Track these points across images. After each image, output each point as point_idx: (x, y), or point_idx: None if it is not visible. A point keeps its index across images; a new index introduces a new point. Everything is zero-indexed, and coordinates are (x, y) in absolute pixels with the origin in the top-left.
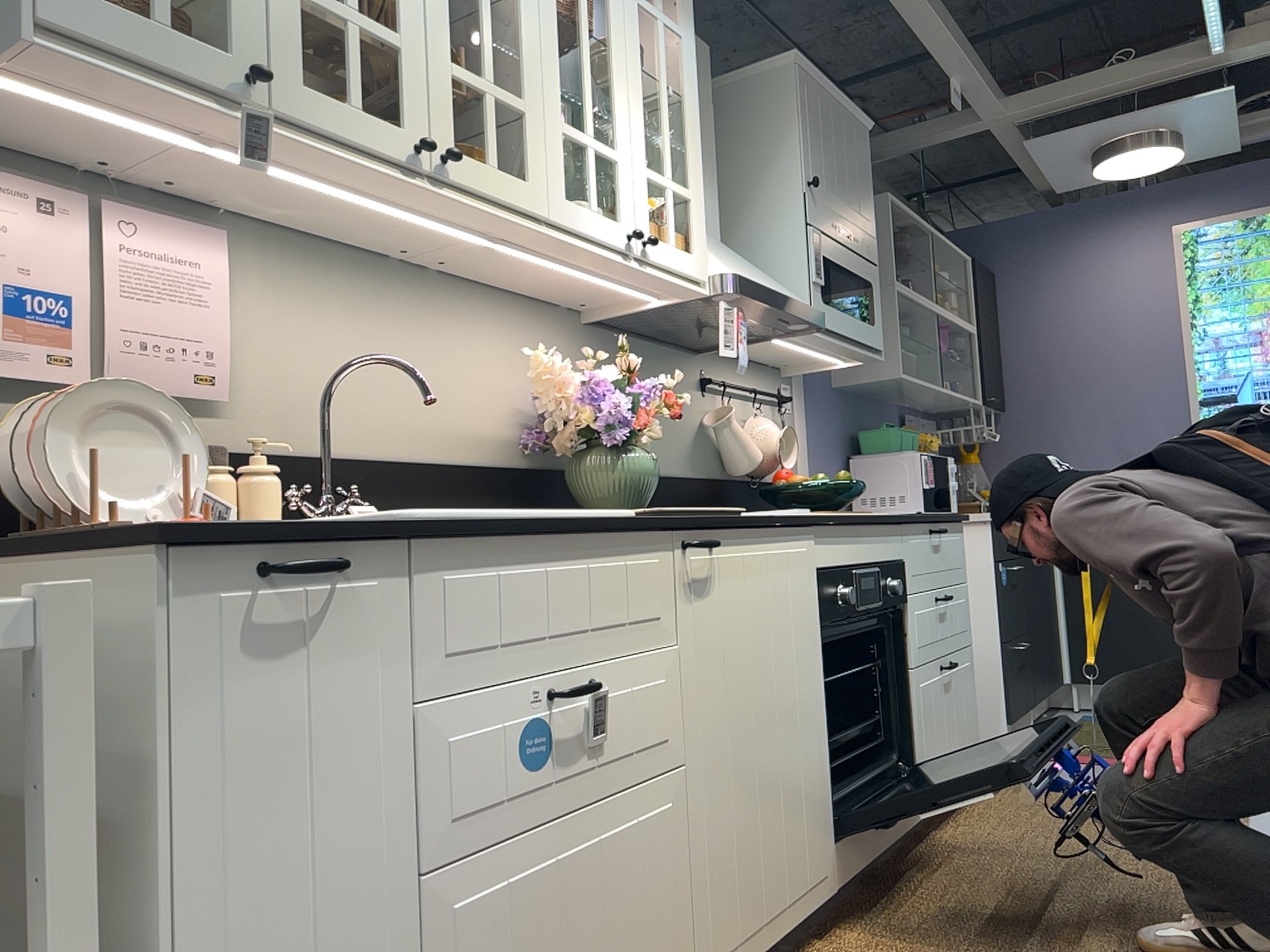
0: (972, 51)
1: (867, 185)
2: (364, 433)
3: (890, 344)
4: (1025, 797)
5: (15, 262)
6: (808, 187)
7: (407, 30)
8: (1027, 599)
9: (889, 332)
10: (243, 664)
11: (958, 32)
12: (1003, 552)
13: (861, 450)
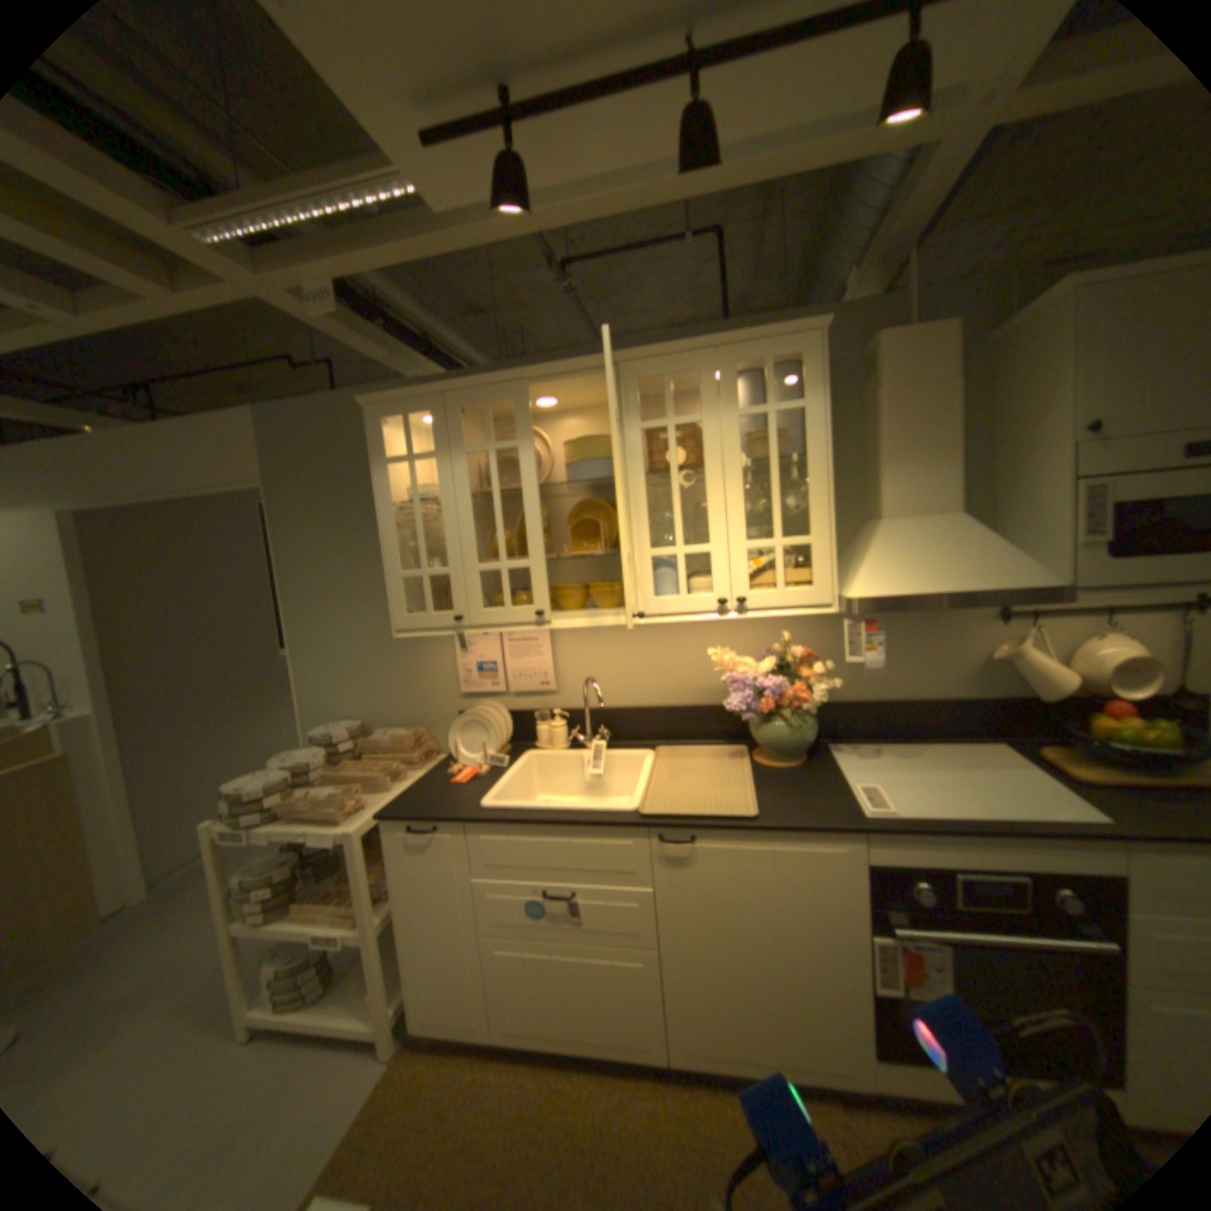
0: None
1: None
2: (630, 696)
3: None
4: None
5: (479, 656)
6: (1087, 433)
7: (534, 558)
8: None
9: None
10: (409, 858)
11: None
12: None
13: None
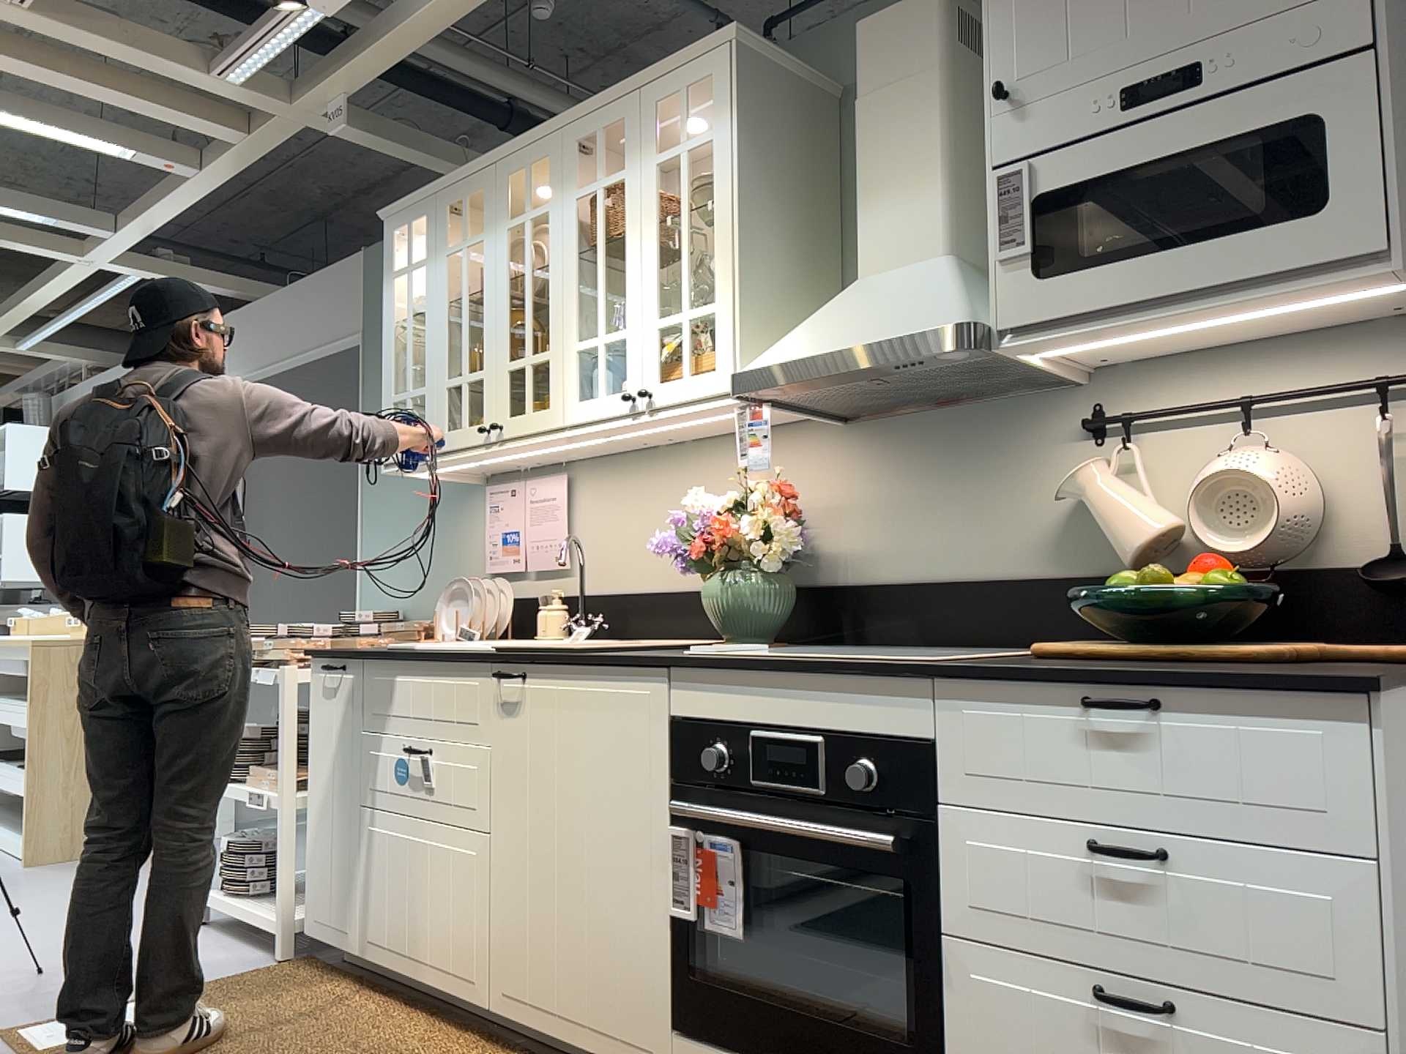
0: None
1: None
2: (639, 574)
3: None
4: None
5: (502, 521)
6: (996, 104)
7: (486, 363)
8: None
9: None
10: (324, 699)
11: None
12: None
13: None
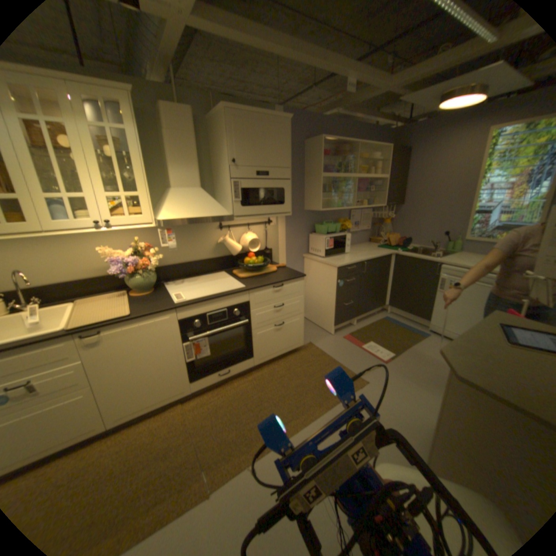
0: (354, 63)
1: (283, 147)
2: (50, 278)
3: (318, 198)
4: (310, 358)
5: None
6: (232, 163)
7: None
8: (359, 288)
9: (318, 194)
10: None
11: (339, 57)
12: (342, 277)
13: (315, 231)
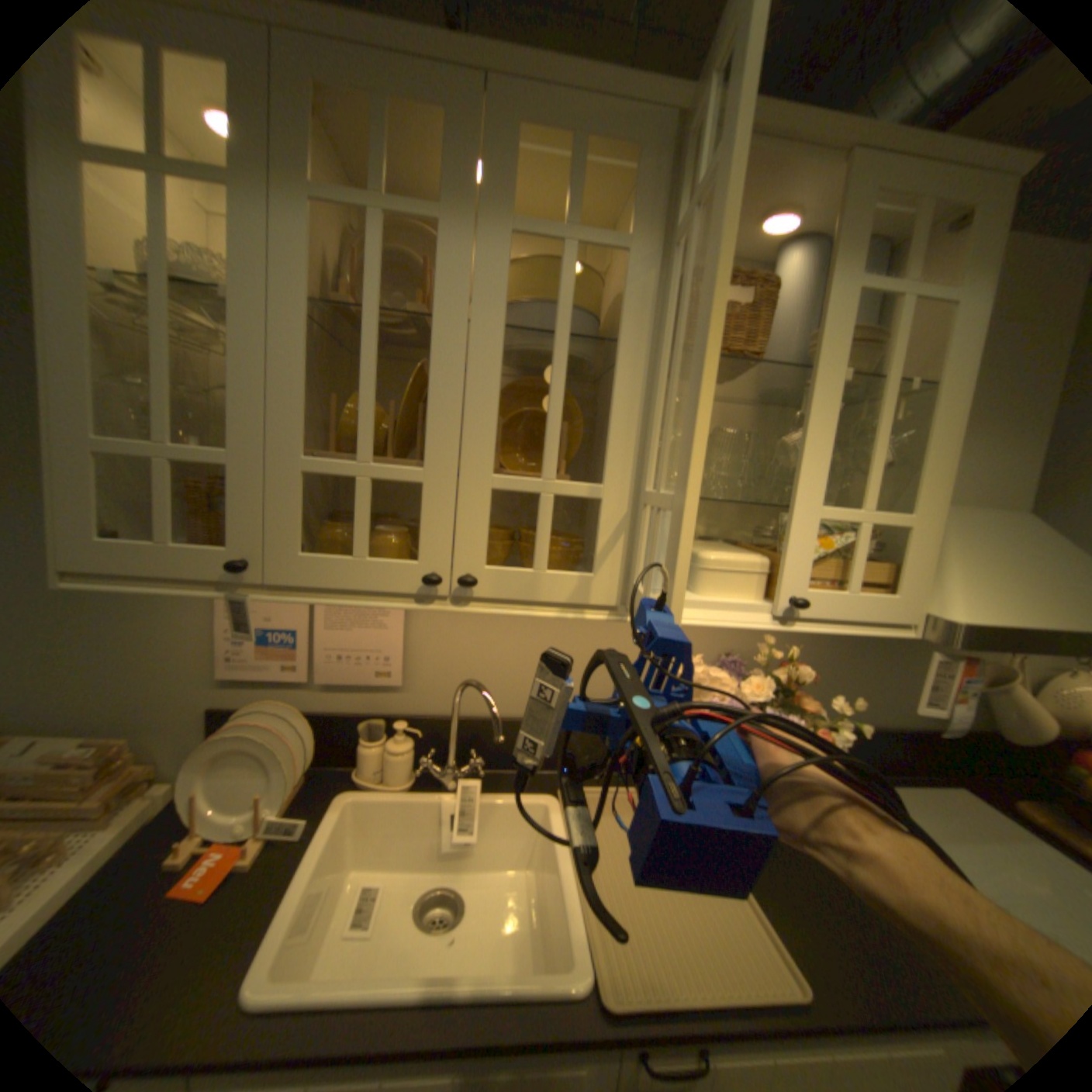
0: None
1: None
2: (519, 698)
3: None
4: None
5: (263, 614)
6: None
7: (434, 459)
8: None
9: None
10: None
11: None
12: None
13: None
